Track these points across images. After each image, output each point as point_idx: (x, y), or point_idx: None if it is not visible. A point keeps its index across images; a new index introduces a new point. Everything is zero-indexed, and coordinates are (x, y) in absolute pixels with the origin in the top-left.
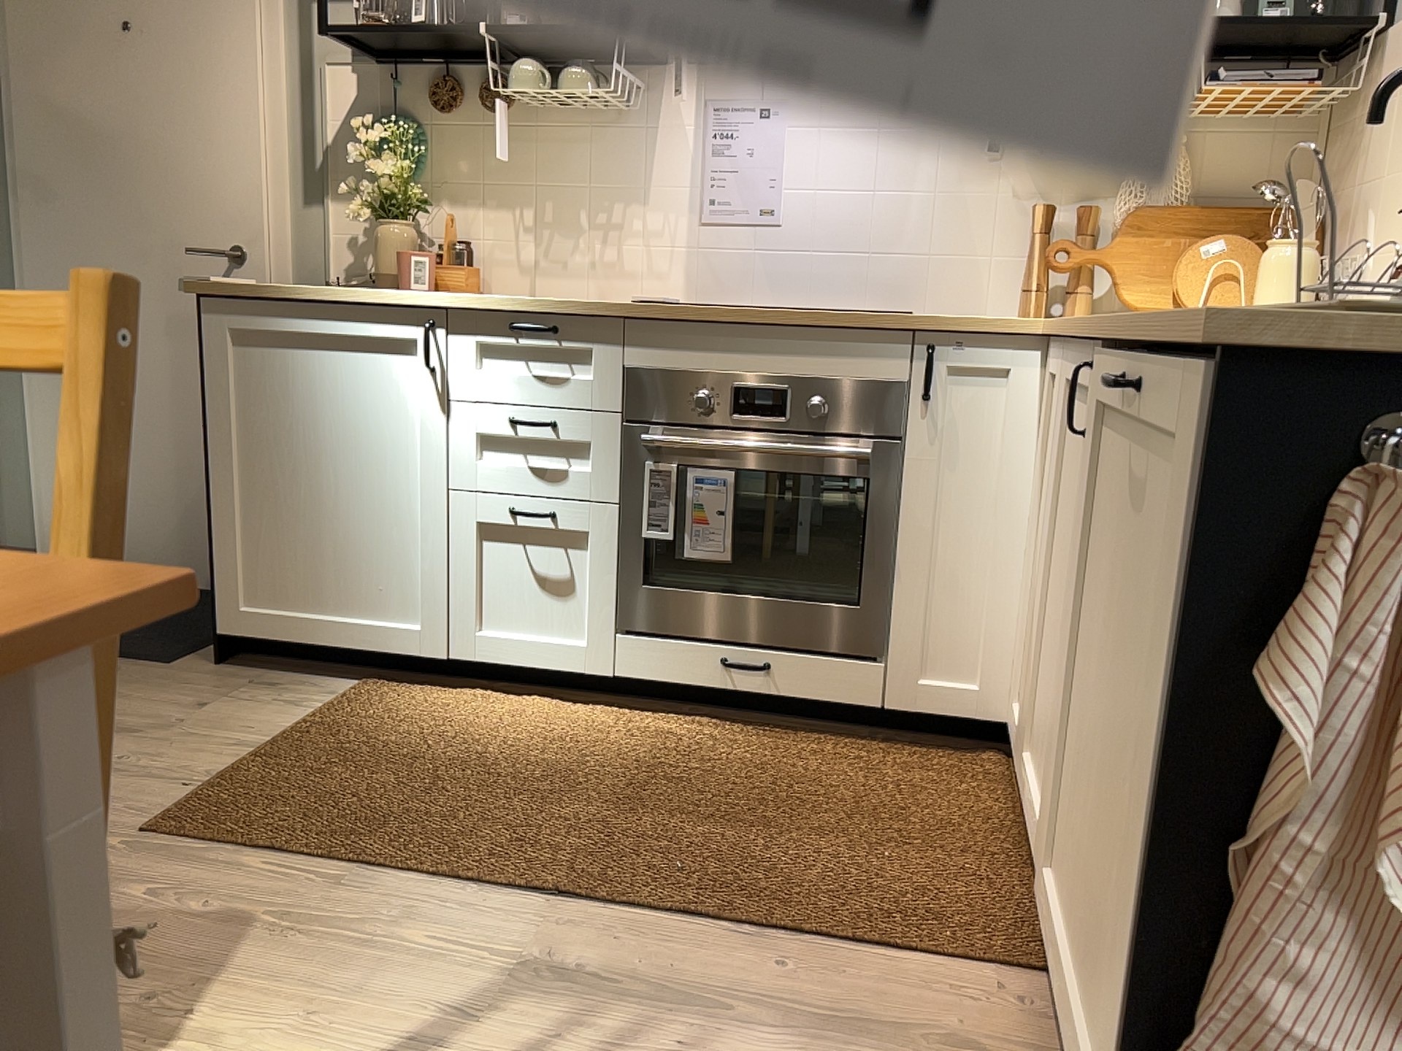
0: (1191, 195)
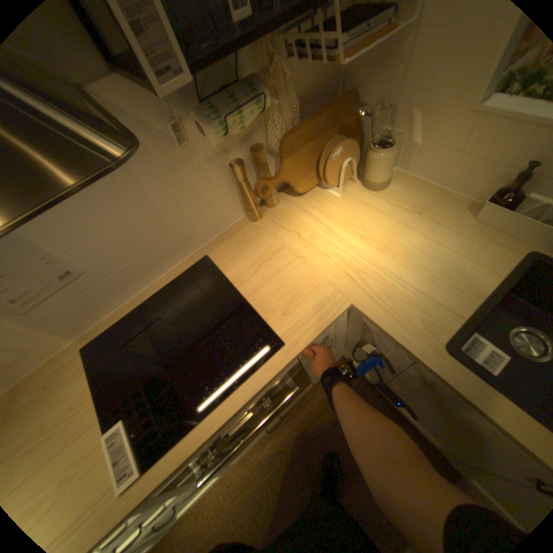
0: (296, 104)
